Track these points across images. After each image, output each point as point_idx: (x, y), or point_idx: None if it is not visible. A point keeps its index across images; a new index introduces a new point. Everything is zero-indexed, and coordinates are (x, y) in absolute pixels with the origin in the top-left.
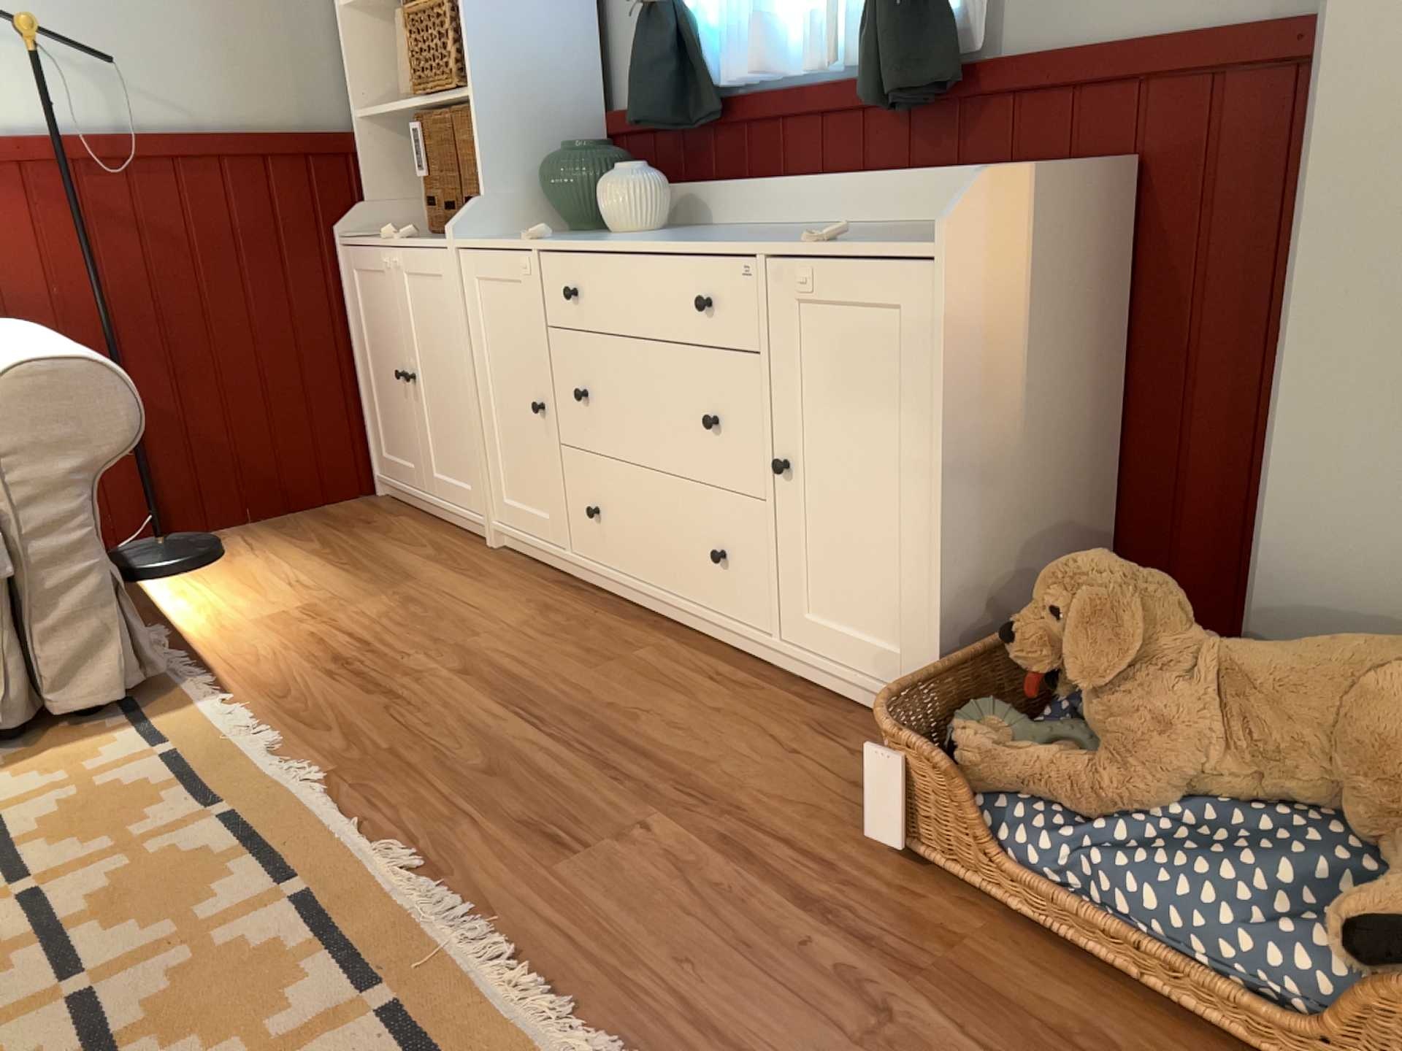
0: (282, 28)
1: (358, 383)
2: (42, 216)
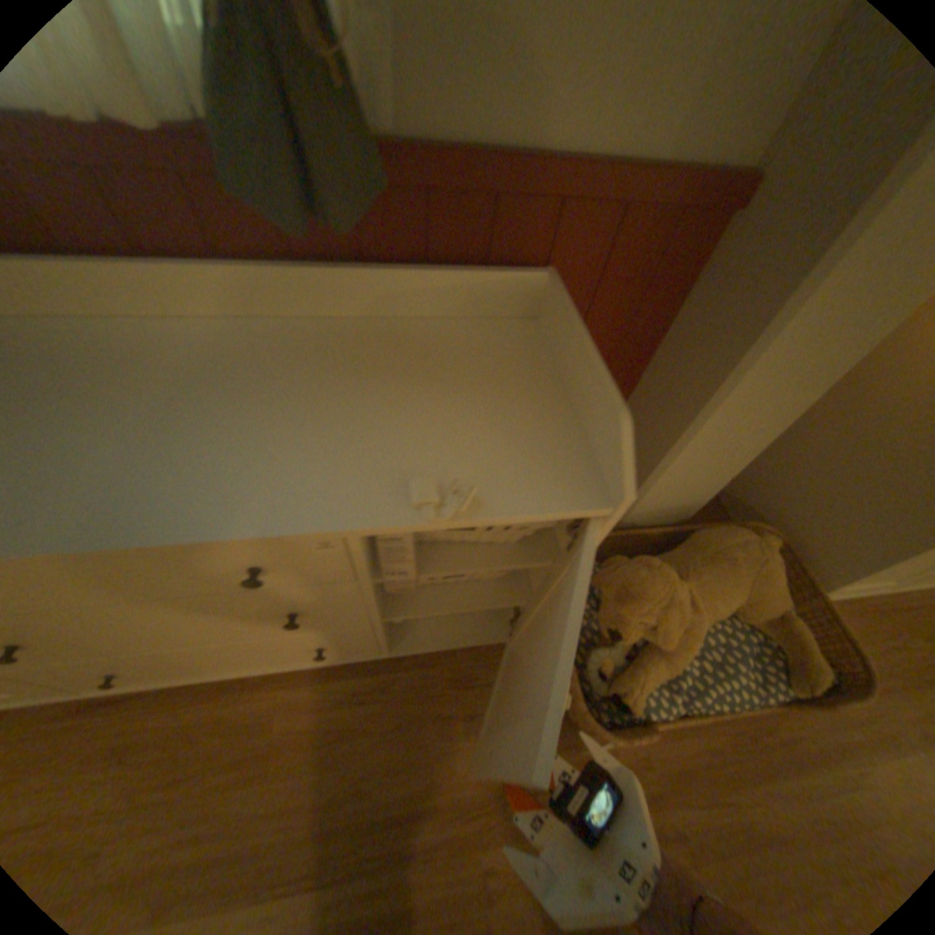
0: None
1: None
2: None
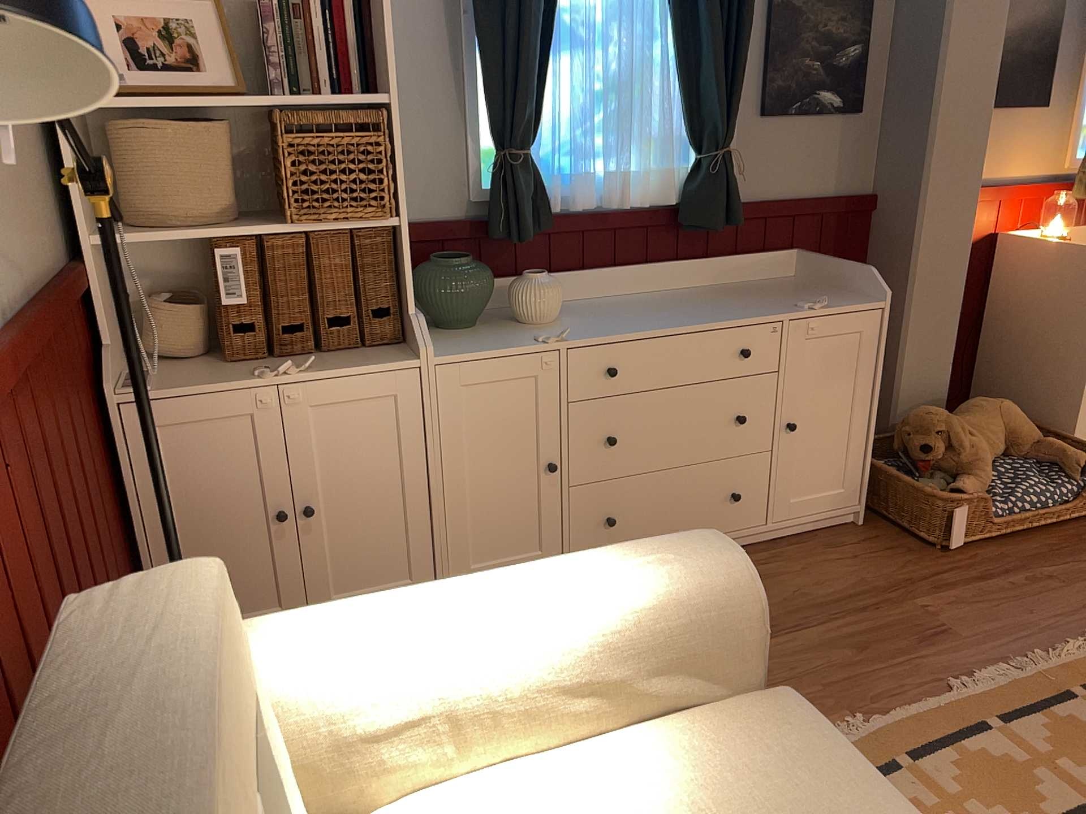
0: (21, 130)
1: (135, 563)
2: (0, 478)
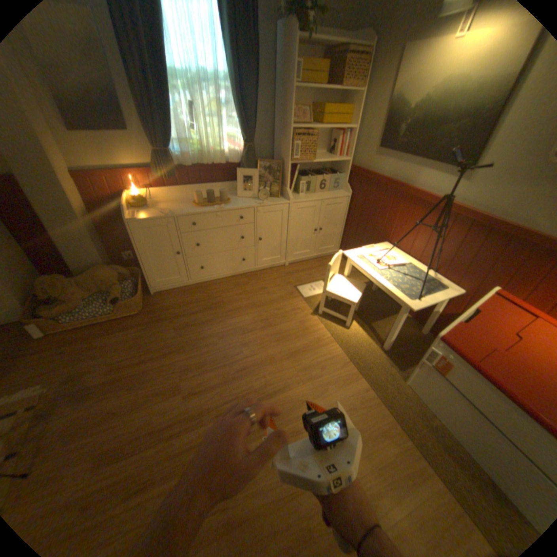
0: None
1: None
2: None
